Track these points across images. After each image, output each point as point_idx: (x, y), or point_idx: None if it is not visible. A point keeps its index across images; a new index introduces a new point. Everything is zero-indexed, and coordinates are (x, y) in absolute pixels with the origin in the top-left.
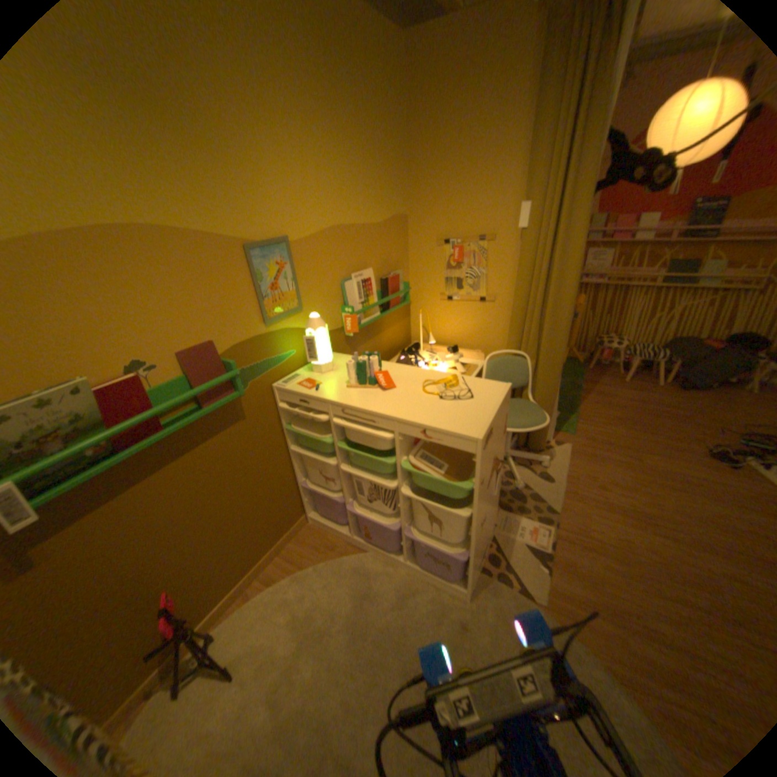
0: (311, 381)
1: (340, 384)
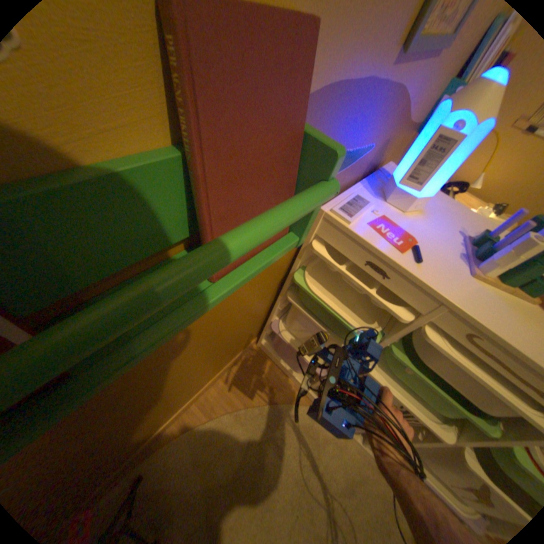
0: (395, 225)
1: (458, 260)
